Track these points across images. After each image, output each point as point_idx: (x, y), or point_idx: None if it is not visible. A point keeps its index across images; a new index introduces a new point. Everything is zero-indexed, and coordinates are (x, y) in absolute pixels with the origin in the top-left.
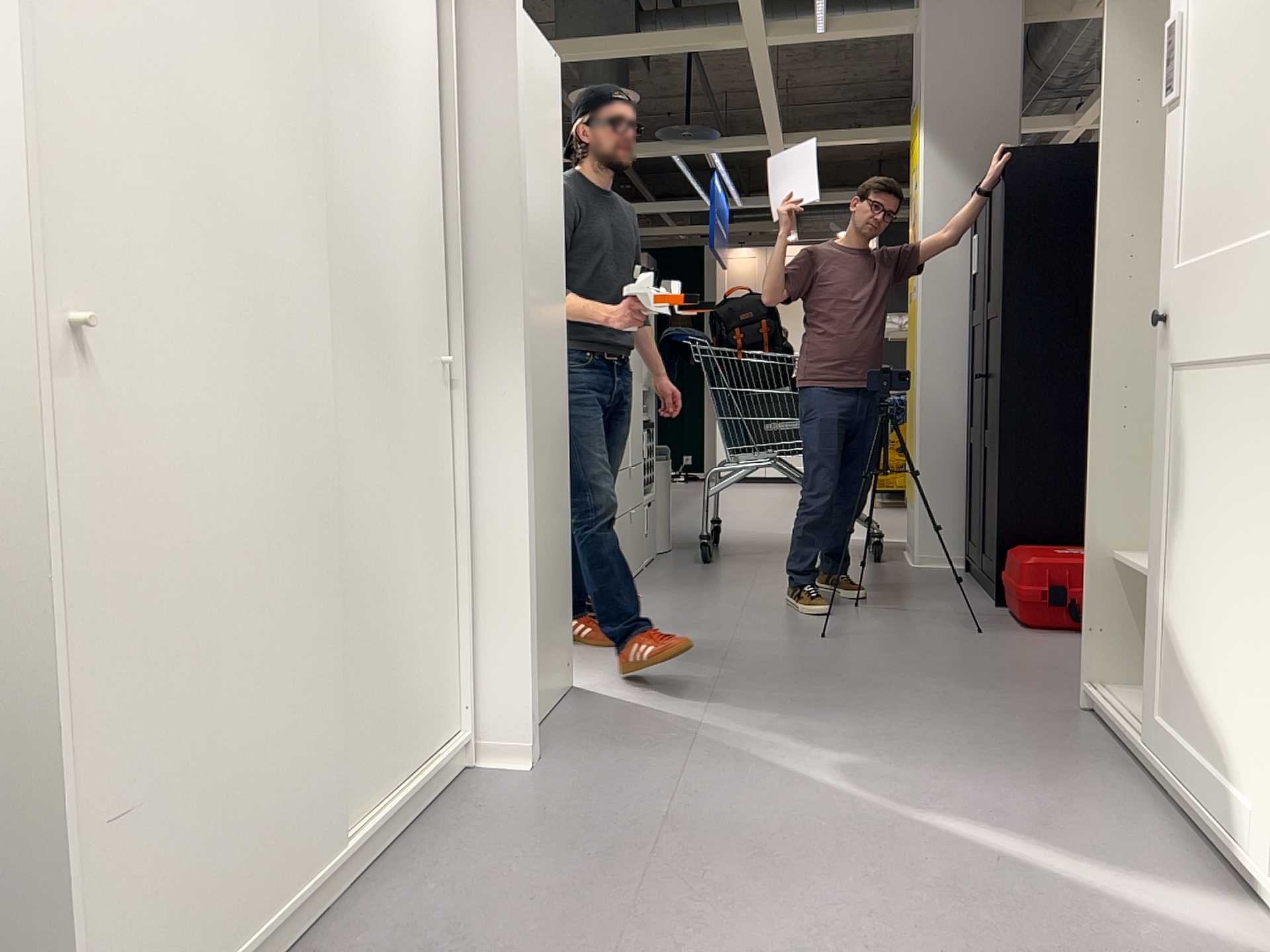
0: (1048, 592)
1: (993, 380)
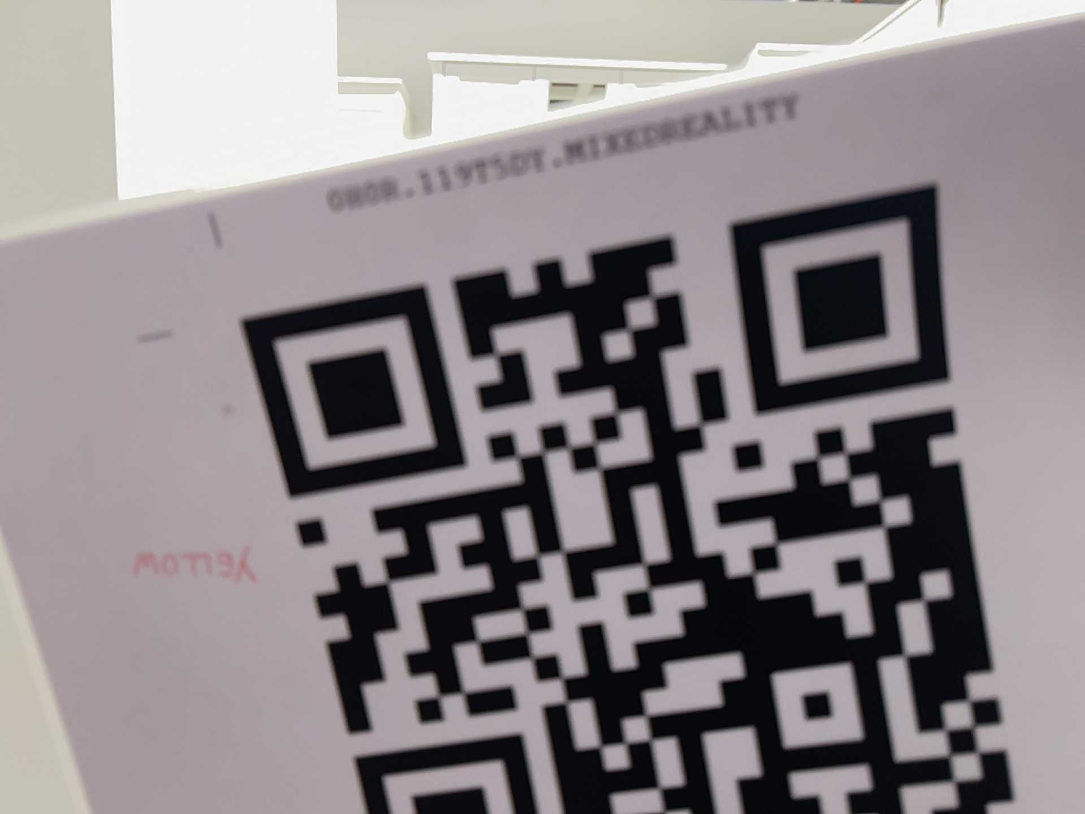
0: None
1: None
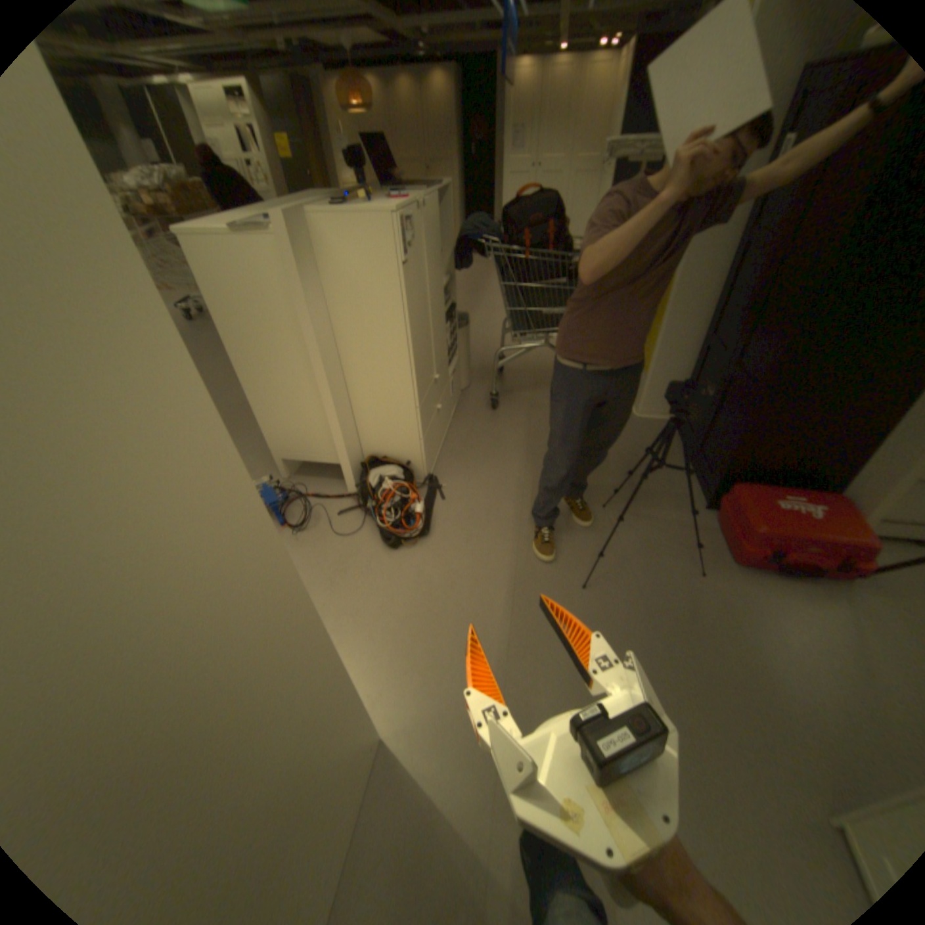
0: (773, 557)
1: (778, 345)
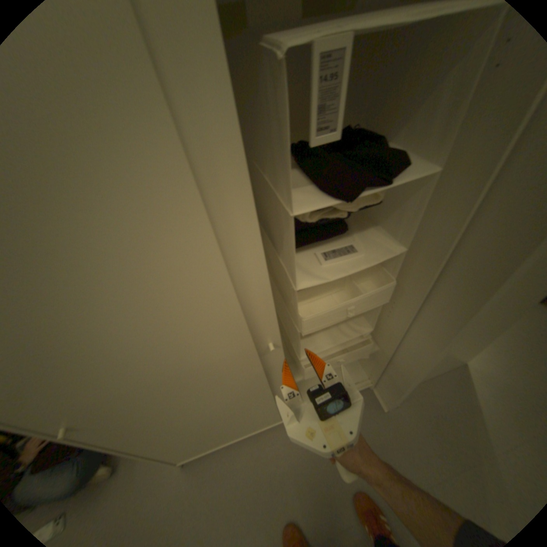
0: None
1: None
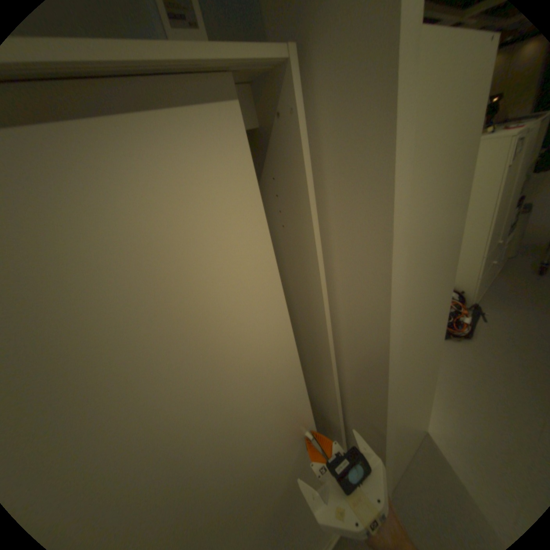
0: None
1: None
